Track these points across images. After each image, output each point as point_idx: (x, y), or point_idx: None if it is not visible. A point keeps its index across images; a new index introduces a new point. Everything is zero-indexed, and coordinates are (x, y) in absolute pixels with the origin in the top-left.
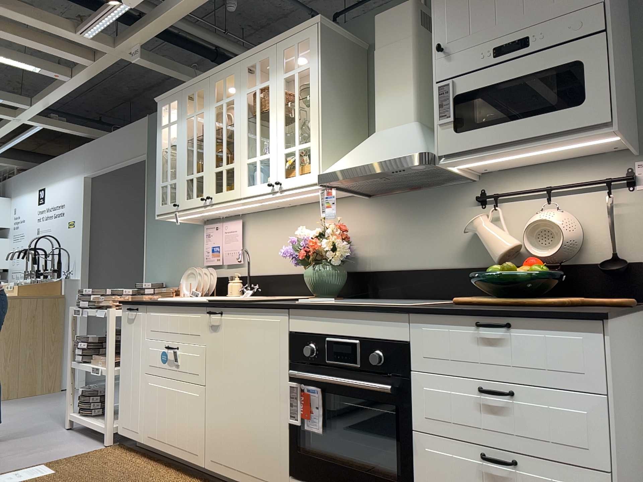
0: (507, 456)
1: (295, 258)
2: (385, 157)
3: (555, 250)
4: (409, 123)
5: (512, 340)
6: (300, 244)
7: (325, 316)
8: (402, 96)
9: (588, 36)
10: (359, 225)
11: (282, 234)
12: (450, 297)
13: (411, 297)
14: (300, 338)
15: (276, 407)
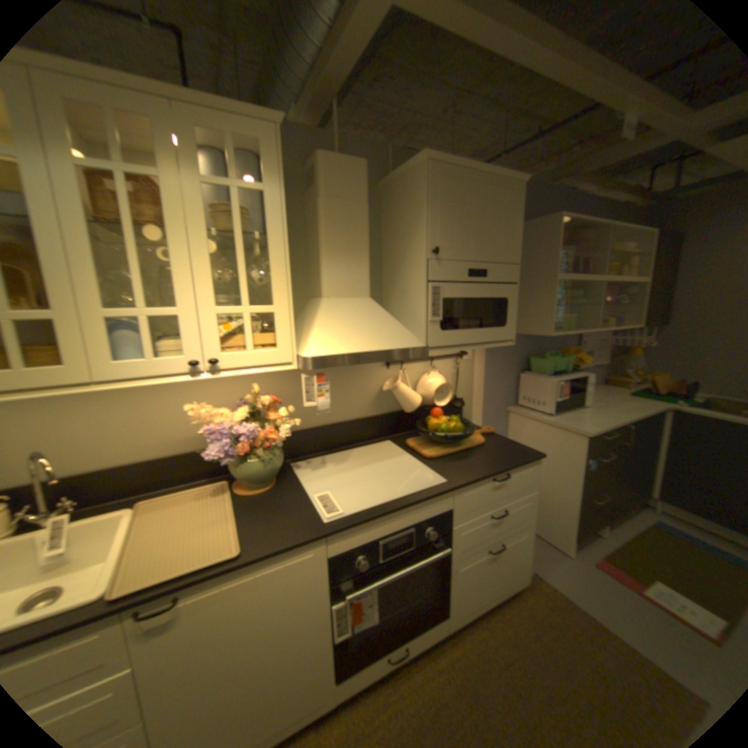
0: (498, 545)
1: (224, 453)
2: (388, 345)
3: (444, 400)
4: (365, 297)
5: (508, 482)
6: (219, 431)
7: (377, 522)
8: (357, 267)
9: (509, 282)
10: (264, 386)
11: (109, 406)
12: (364, 440)
13: (330, 448)
14: (344, 556)
15: (313, 641)
